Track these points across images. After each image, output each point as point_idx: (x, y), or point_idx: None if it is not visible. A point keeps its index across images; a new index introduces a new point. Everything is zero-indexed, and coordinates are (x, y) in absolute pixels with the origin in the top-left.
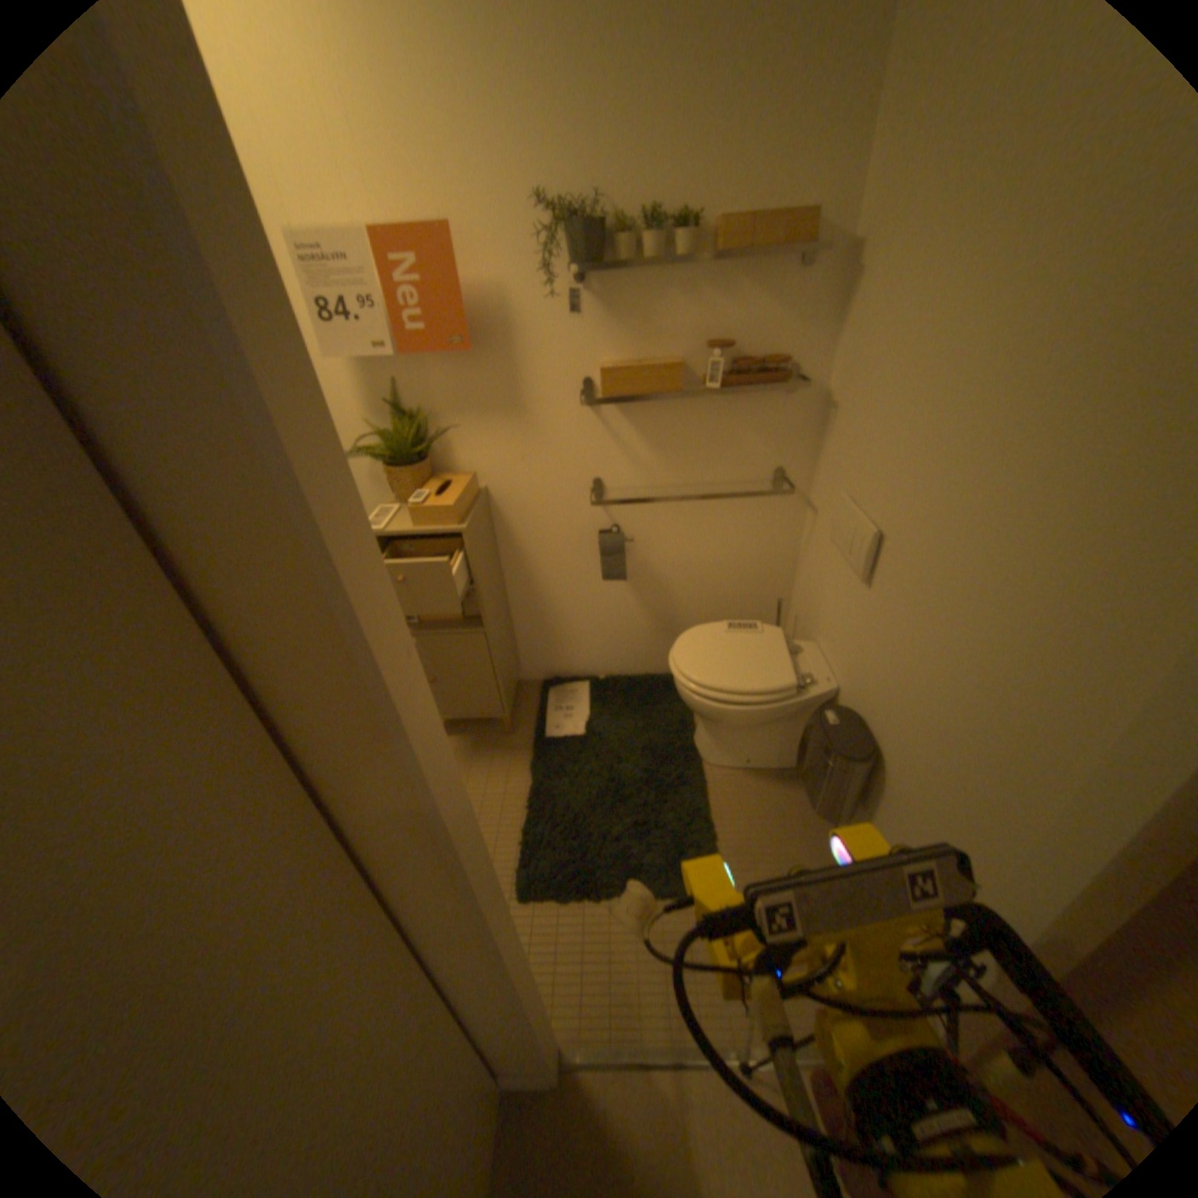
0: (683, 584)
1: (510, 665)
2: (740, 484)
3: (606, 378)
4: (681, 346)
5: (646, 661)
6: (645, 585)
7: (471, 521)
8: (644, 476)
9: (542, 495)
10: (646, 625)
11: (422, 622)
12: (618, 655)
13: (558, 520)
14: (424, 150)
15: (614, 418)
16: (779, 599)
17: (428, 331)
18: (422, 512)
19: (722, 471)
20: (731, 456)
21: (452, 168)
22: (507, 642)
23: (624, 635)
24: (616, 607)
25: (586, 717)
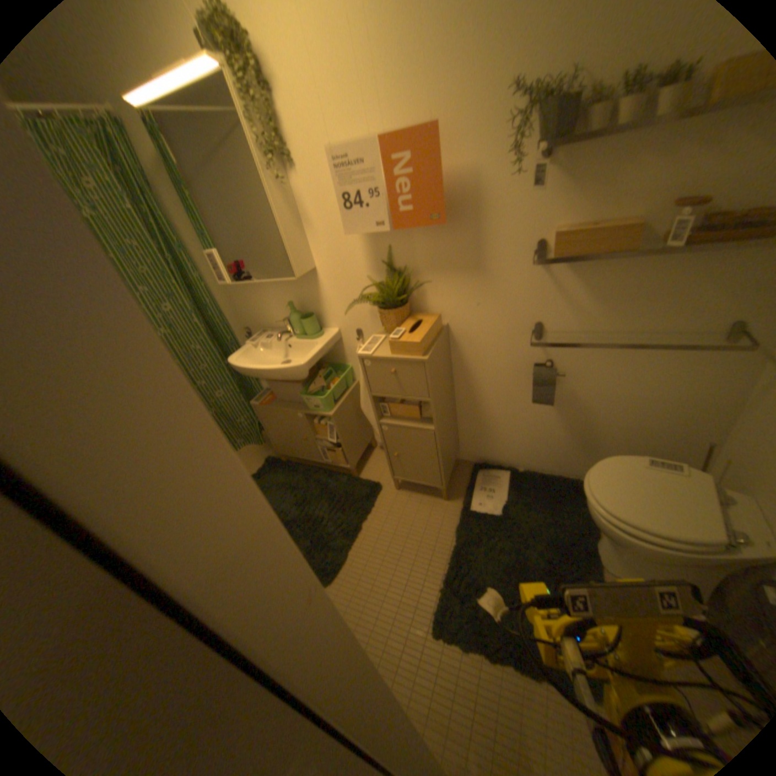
0: (607, 413)
1: (451, 451)
2: (688, 333)
3: (561, 239)
4: (644, 204)
5: (561, 466)
6: (570, 409)
7: (431, 353)
8: (584, 321)
9: (490, 332)
10: (566, 439)
11: (392, 416)
12: (537, 457)
13: (501, 351)
14: (425, 62)
15: (562, 272)
16: (712, 440)
17: (415, 209)
18: (397, 345)
19: (668, 321)
20: (682, 307)
21: (446, 73)
22: (451, 435)
23: (544, 444)
24: (541, 421)
25: (504, 501)
